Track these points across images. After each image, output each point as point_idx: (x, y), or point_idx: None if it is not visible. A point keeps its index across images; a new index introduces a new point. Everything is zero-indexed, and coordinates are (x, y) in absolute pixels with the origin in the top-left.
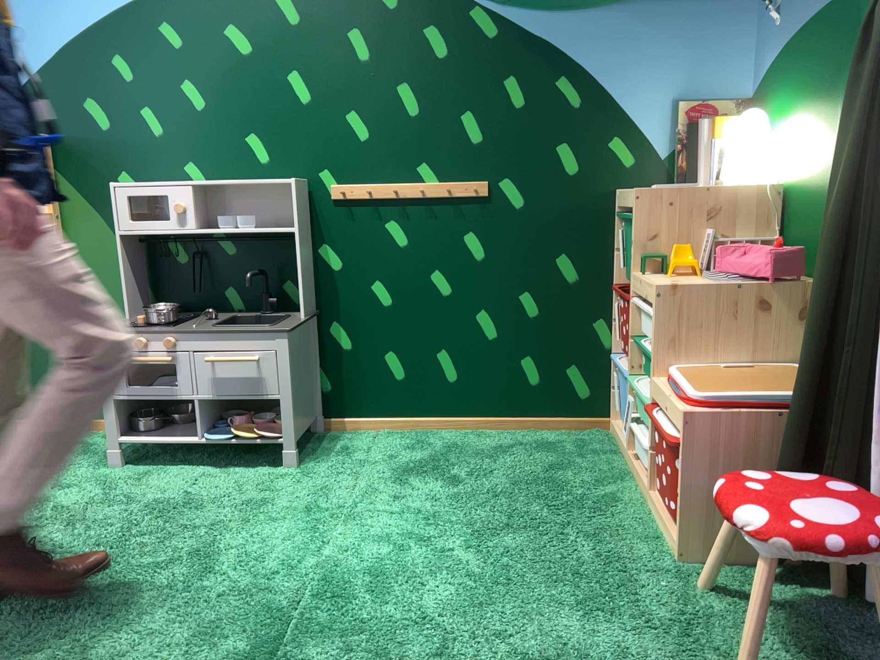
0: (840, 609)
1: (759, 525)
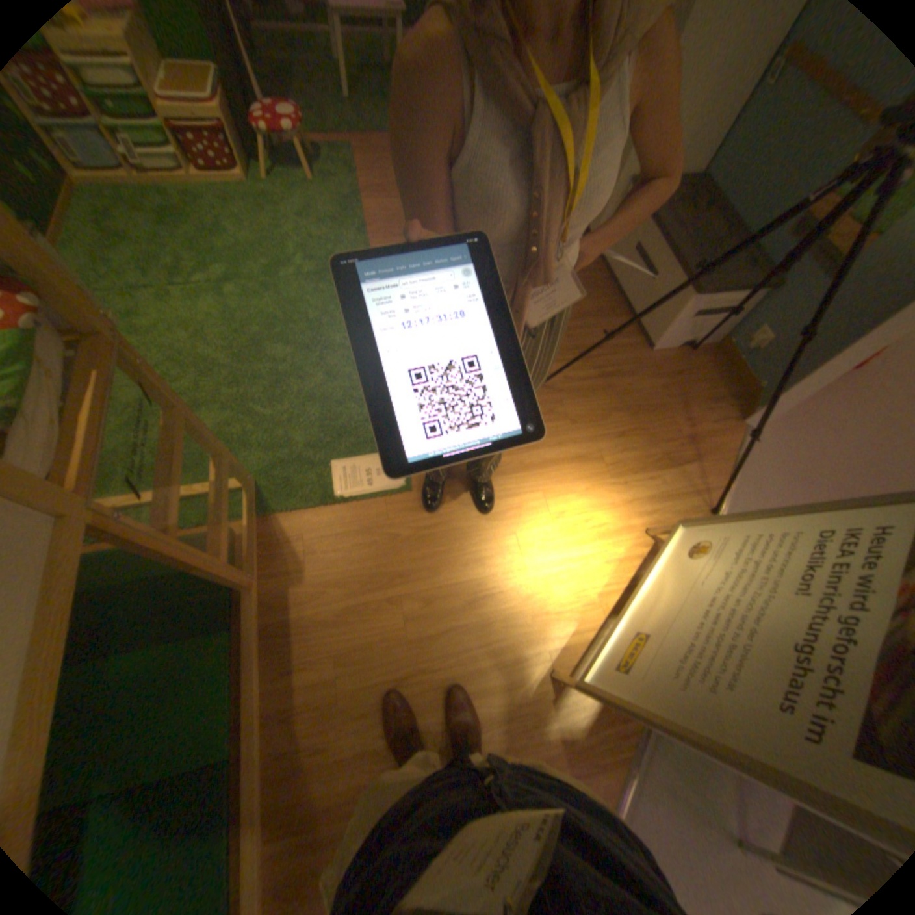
0: (272, 157)
1: (288, 126)
